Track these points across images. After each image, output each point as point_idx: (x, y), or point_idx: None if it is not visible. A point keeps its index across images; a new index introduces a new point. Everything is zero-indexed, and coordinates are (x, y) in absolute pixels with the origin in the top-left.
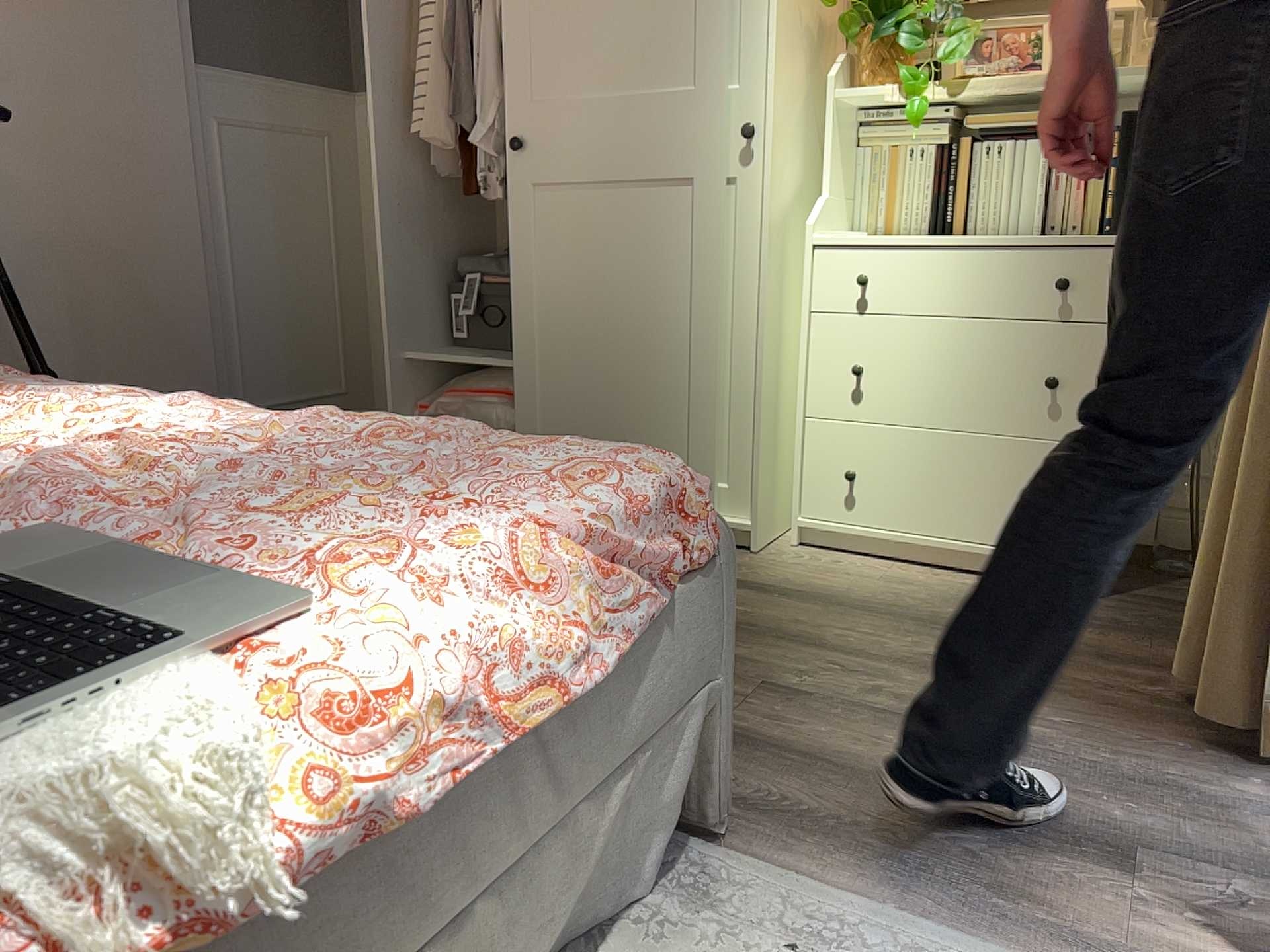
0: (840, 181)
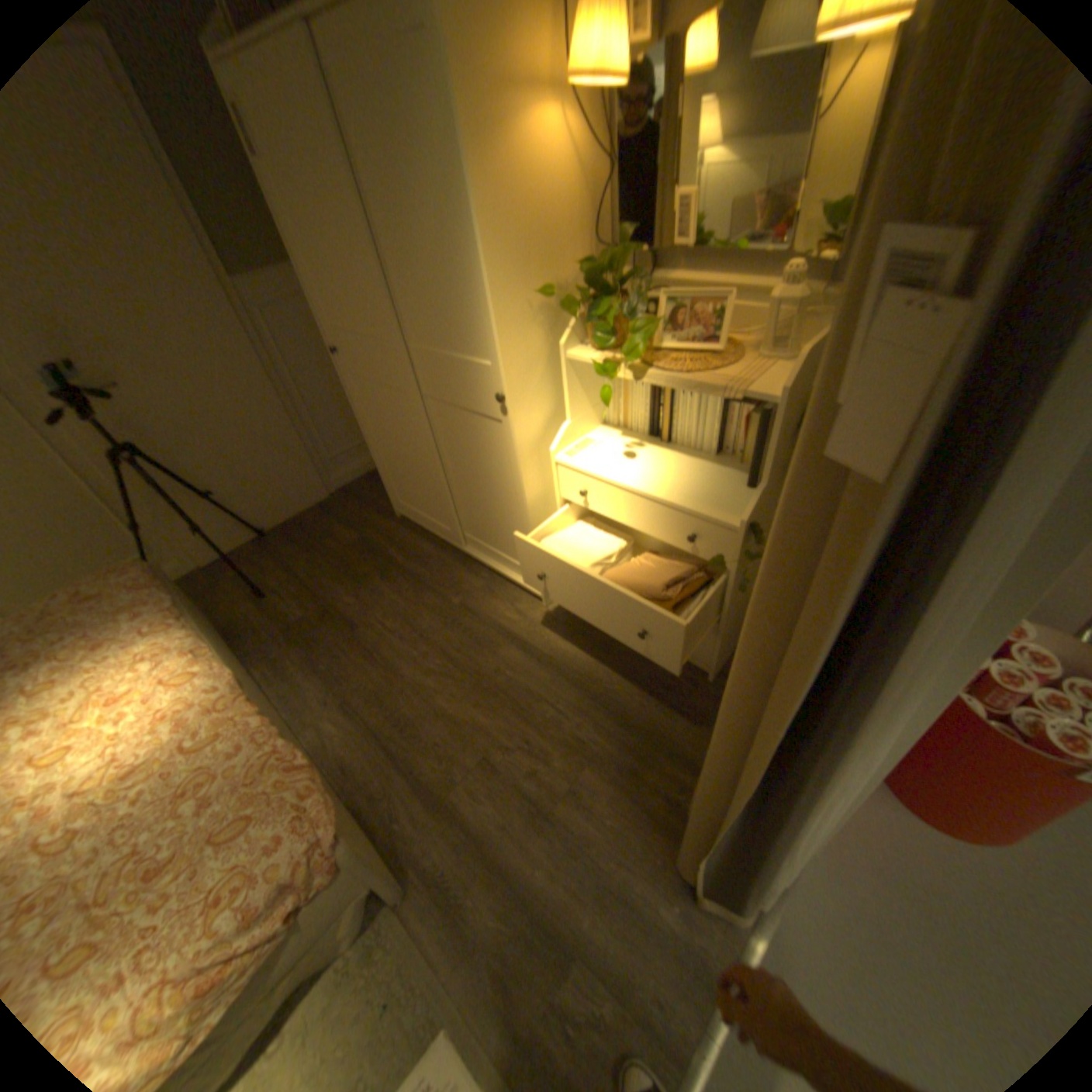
0: (585, 402)
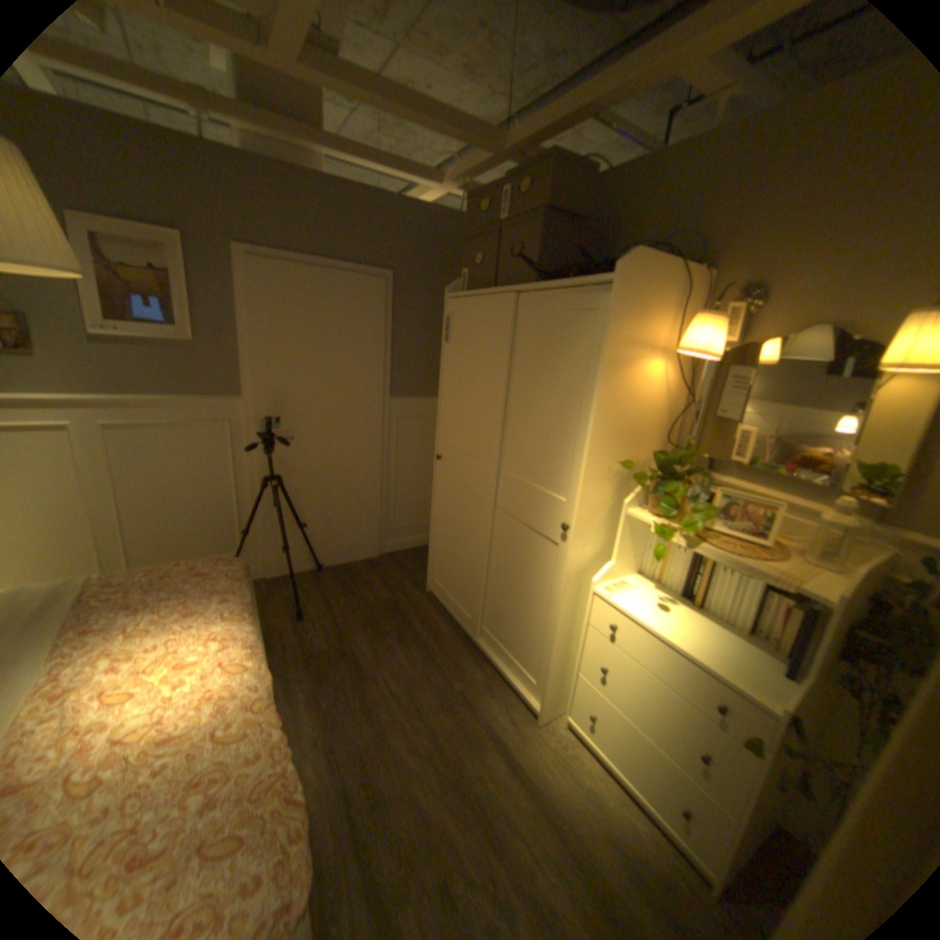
0: (629, 550)
